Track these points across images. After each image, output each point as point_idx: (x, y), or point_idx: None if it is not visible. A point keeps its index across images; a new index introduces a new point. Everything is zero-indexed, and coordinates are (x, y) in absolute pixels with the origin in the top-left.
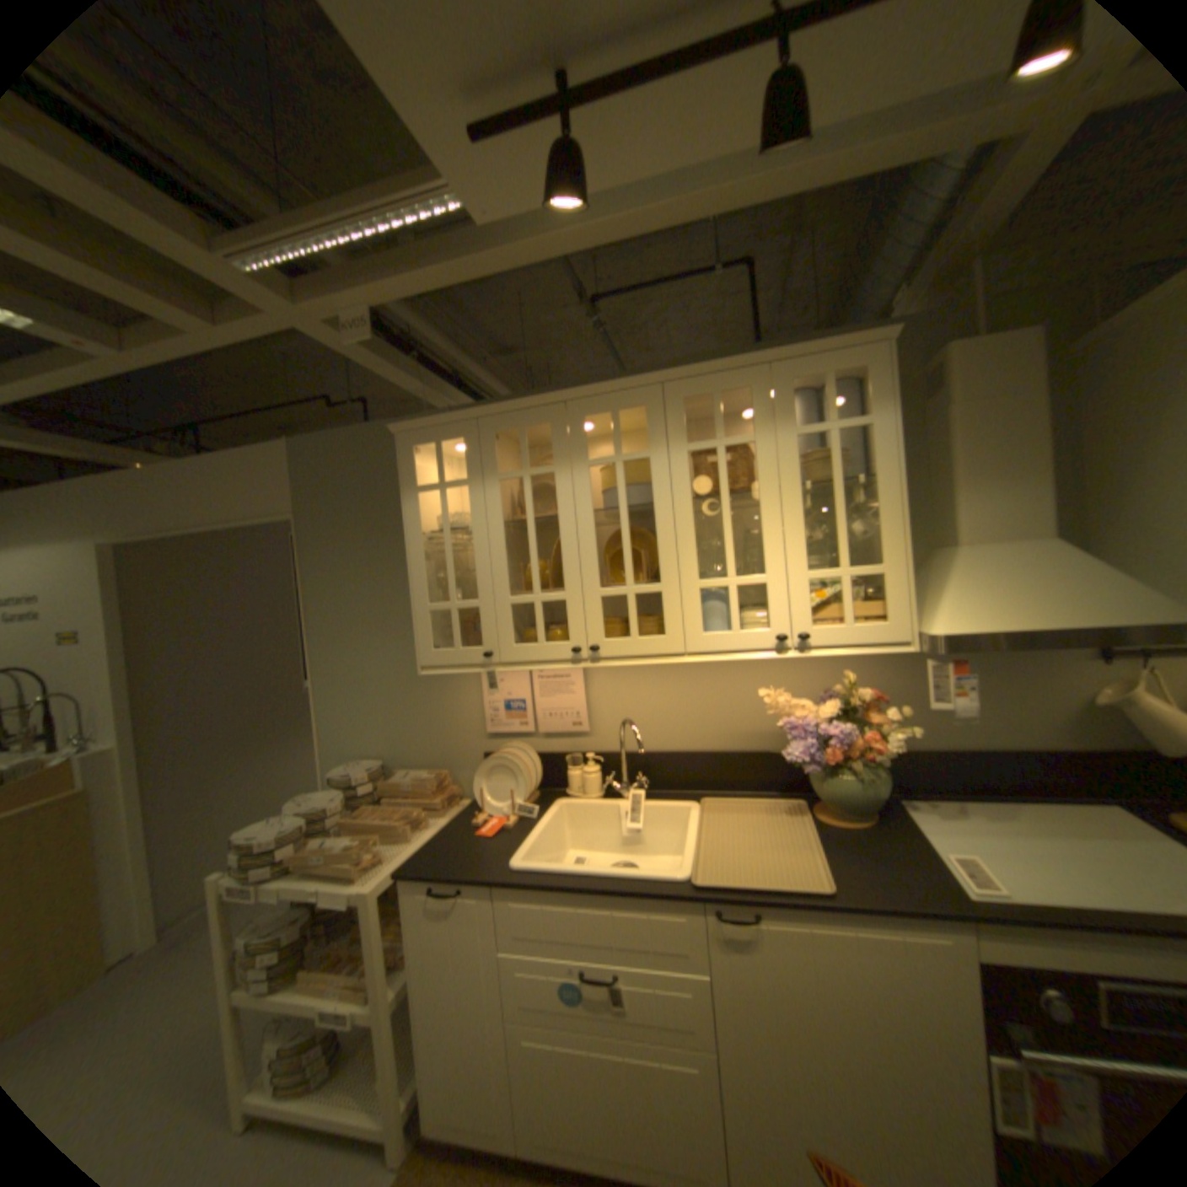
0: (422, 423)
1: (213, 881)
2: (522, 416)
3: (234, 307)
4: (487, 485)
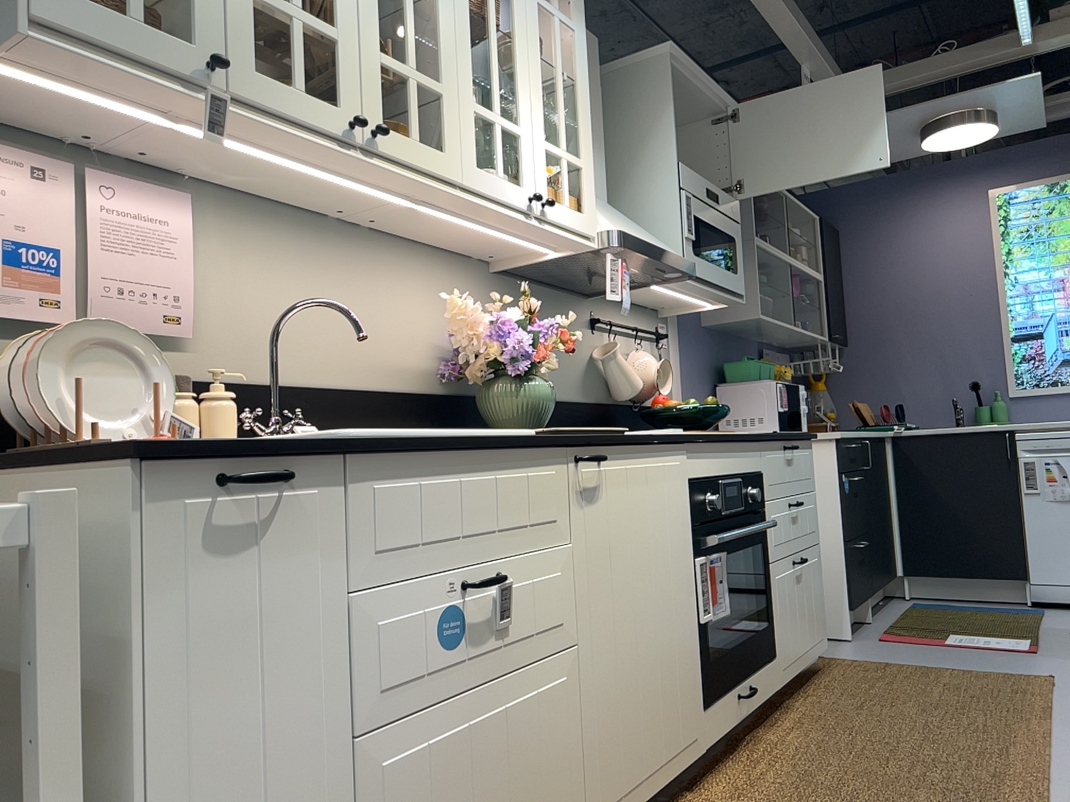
0: None
1: None
2: None
3: None
4: None
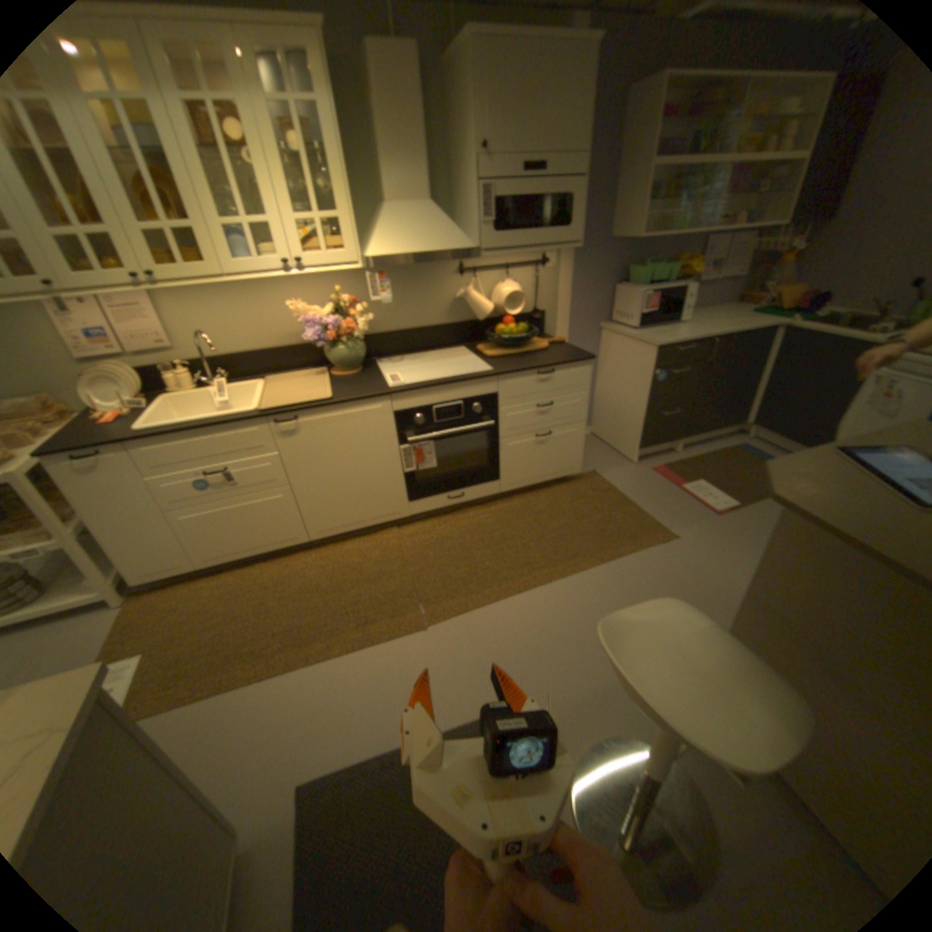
0: None
1: None
2: None
3: None
4: None
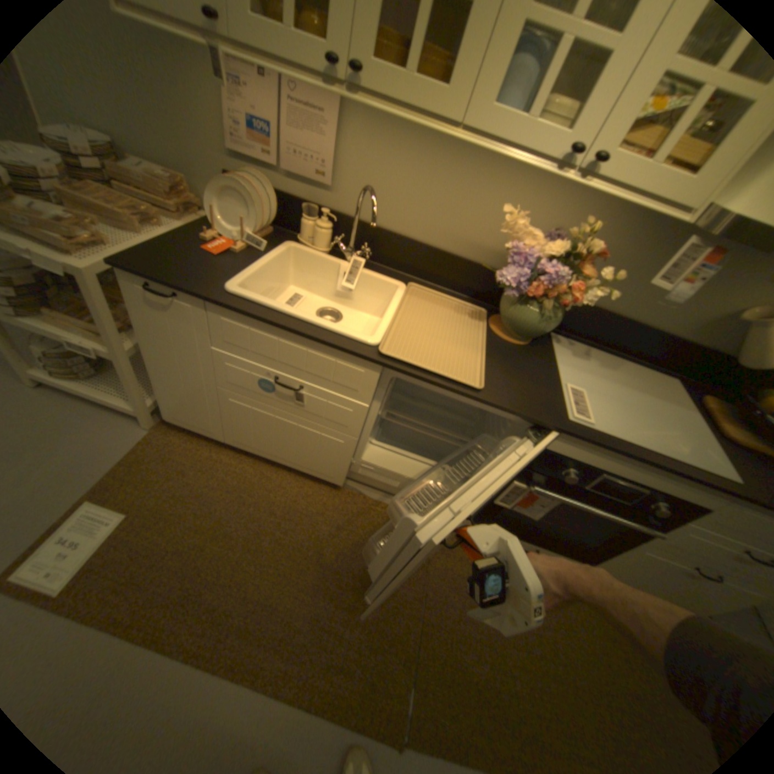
0: None
1: None
2: None
3: None
4: None
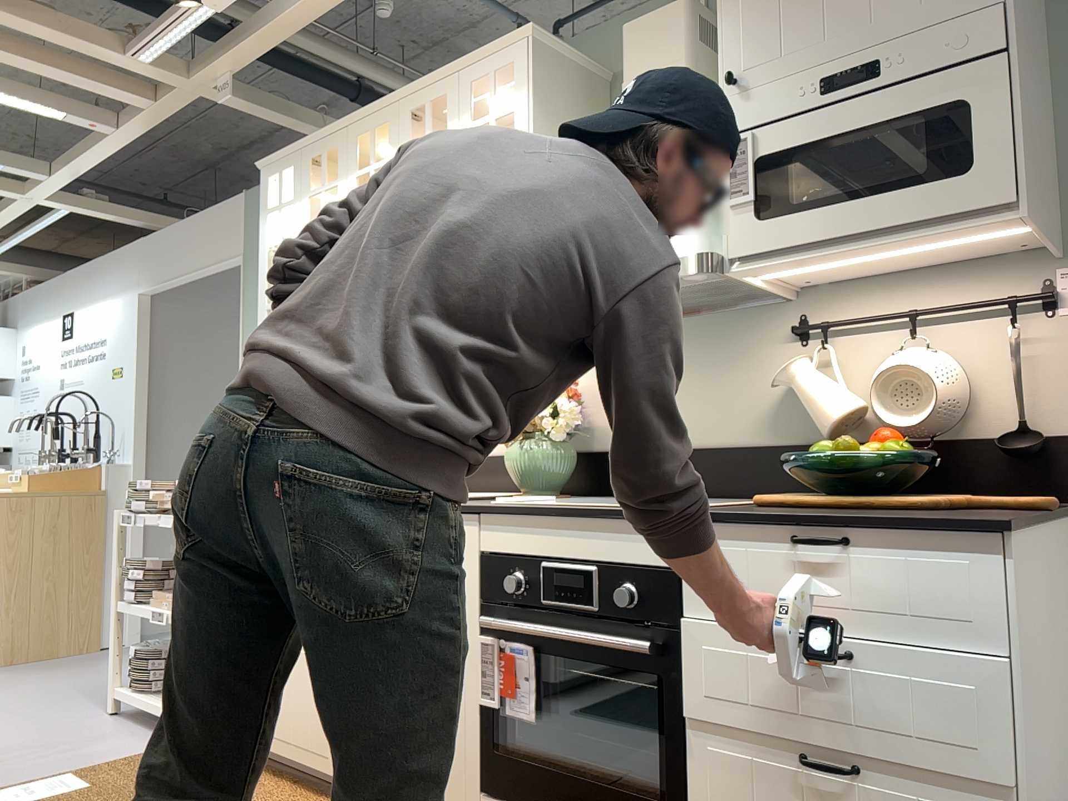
0: (273, 160)
1: (119, 512)
2: (324, 144)
3: (167, 90)
4: (303, 203)
